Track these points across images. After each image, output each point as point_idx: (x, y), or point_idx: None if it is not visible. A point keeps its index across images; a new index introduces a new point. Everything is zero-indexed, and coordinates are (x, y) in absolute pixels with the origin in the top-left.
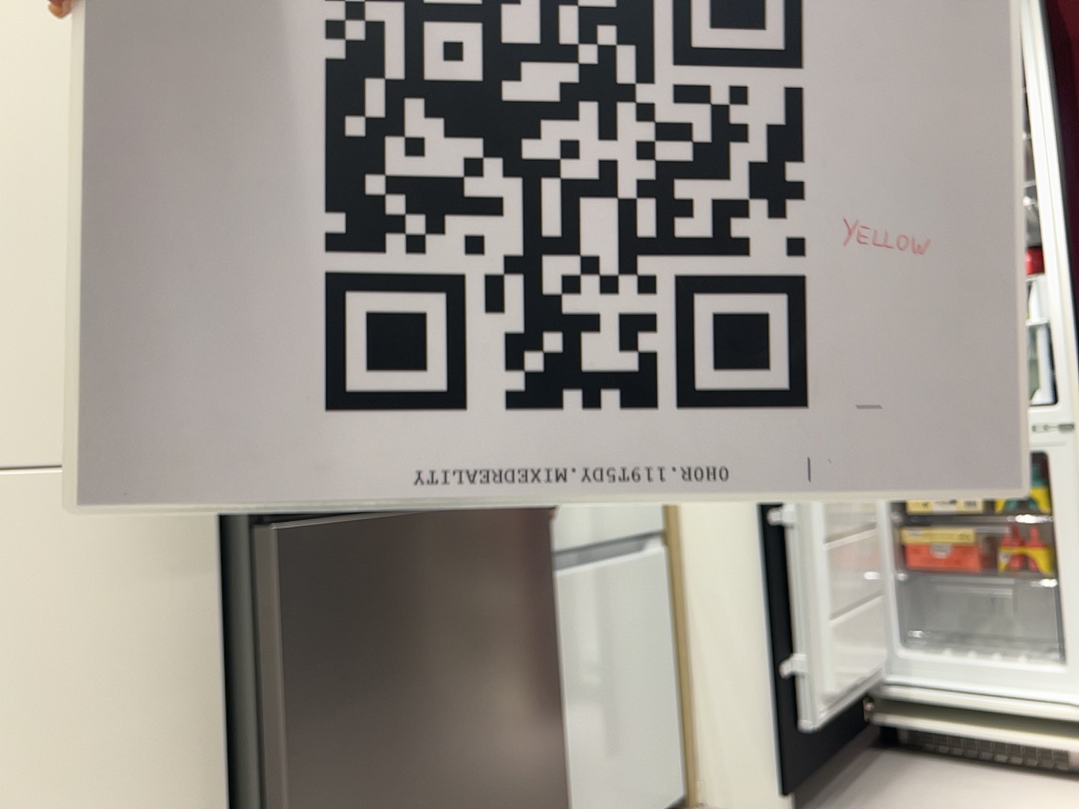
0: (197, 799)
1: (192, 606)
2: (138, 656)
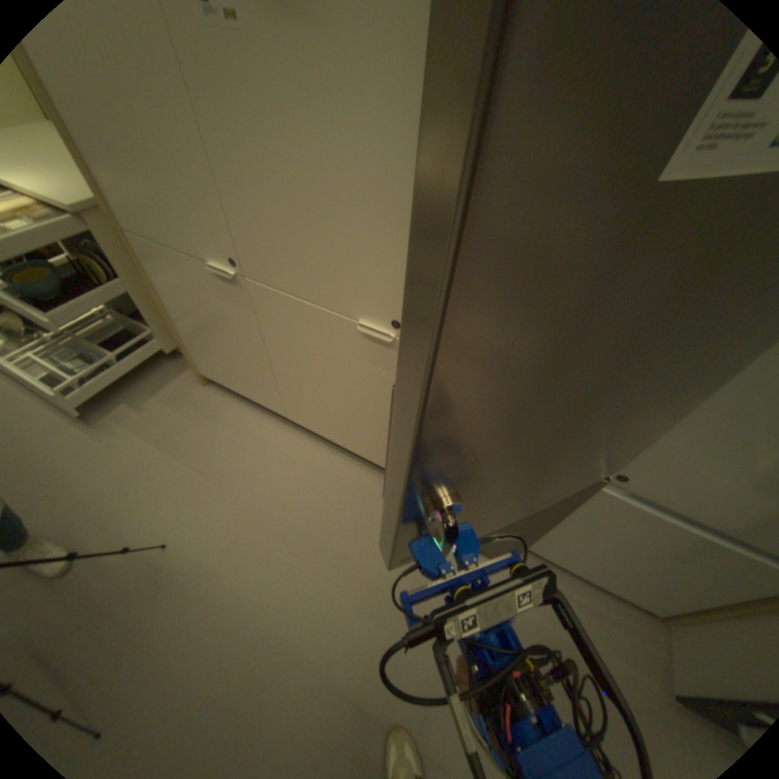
0: (386, 423)
1: (390, 379)
2: (370, 381)
